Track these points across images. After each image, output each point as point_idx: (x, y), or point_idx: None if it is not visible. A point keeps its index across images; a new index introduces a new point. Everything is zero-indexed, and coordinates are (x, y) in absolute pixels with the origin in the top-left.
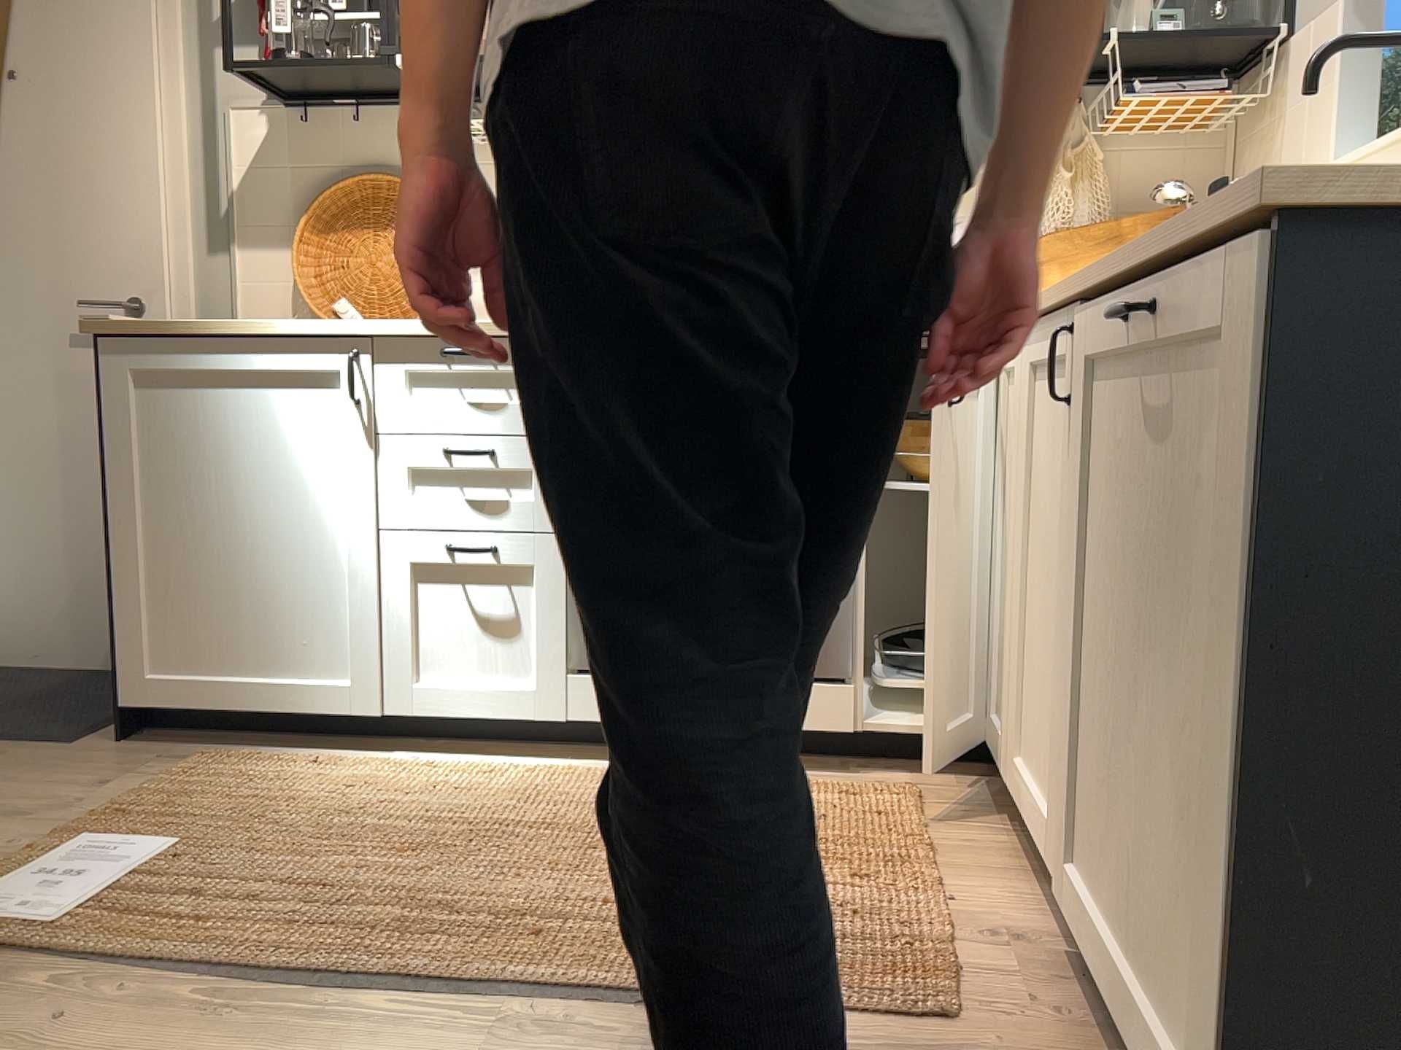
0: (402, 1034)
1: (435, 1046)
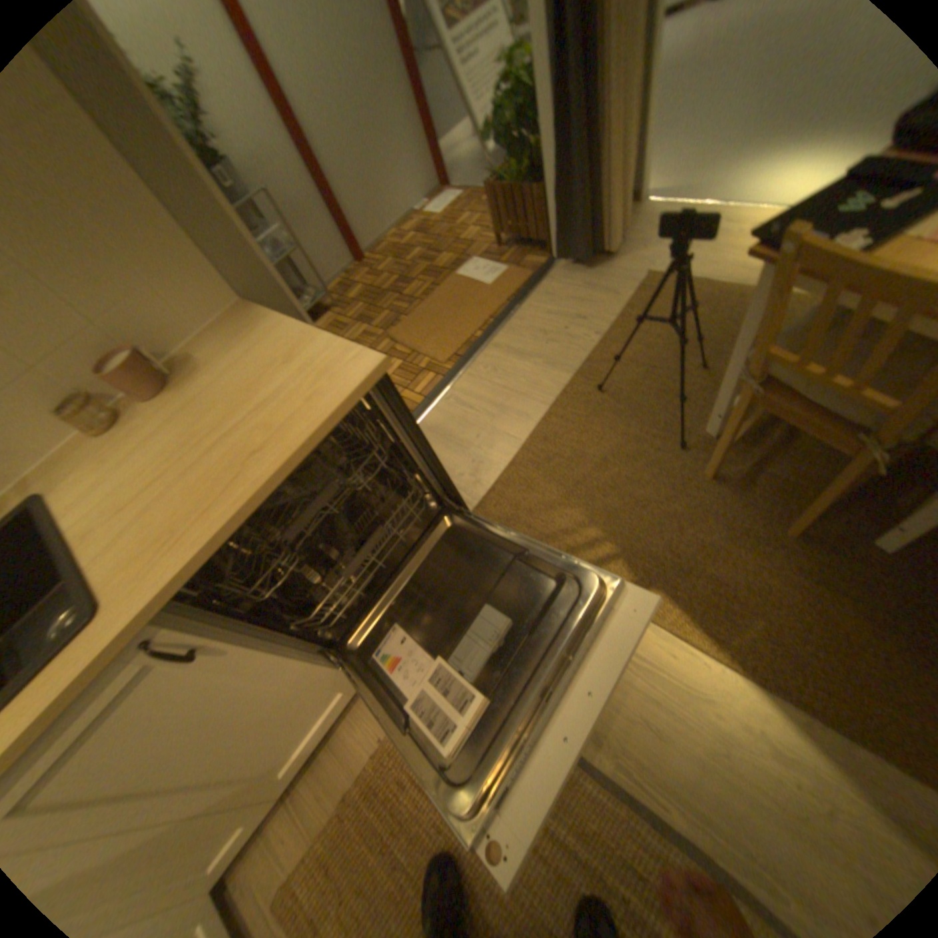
0: (664, 795)
1: (649, 774)
